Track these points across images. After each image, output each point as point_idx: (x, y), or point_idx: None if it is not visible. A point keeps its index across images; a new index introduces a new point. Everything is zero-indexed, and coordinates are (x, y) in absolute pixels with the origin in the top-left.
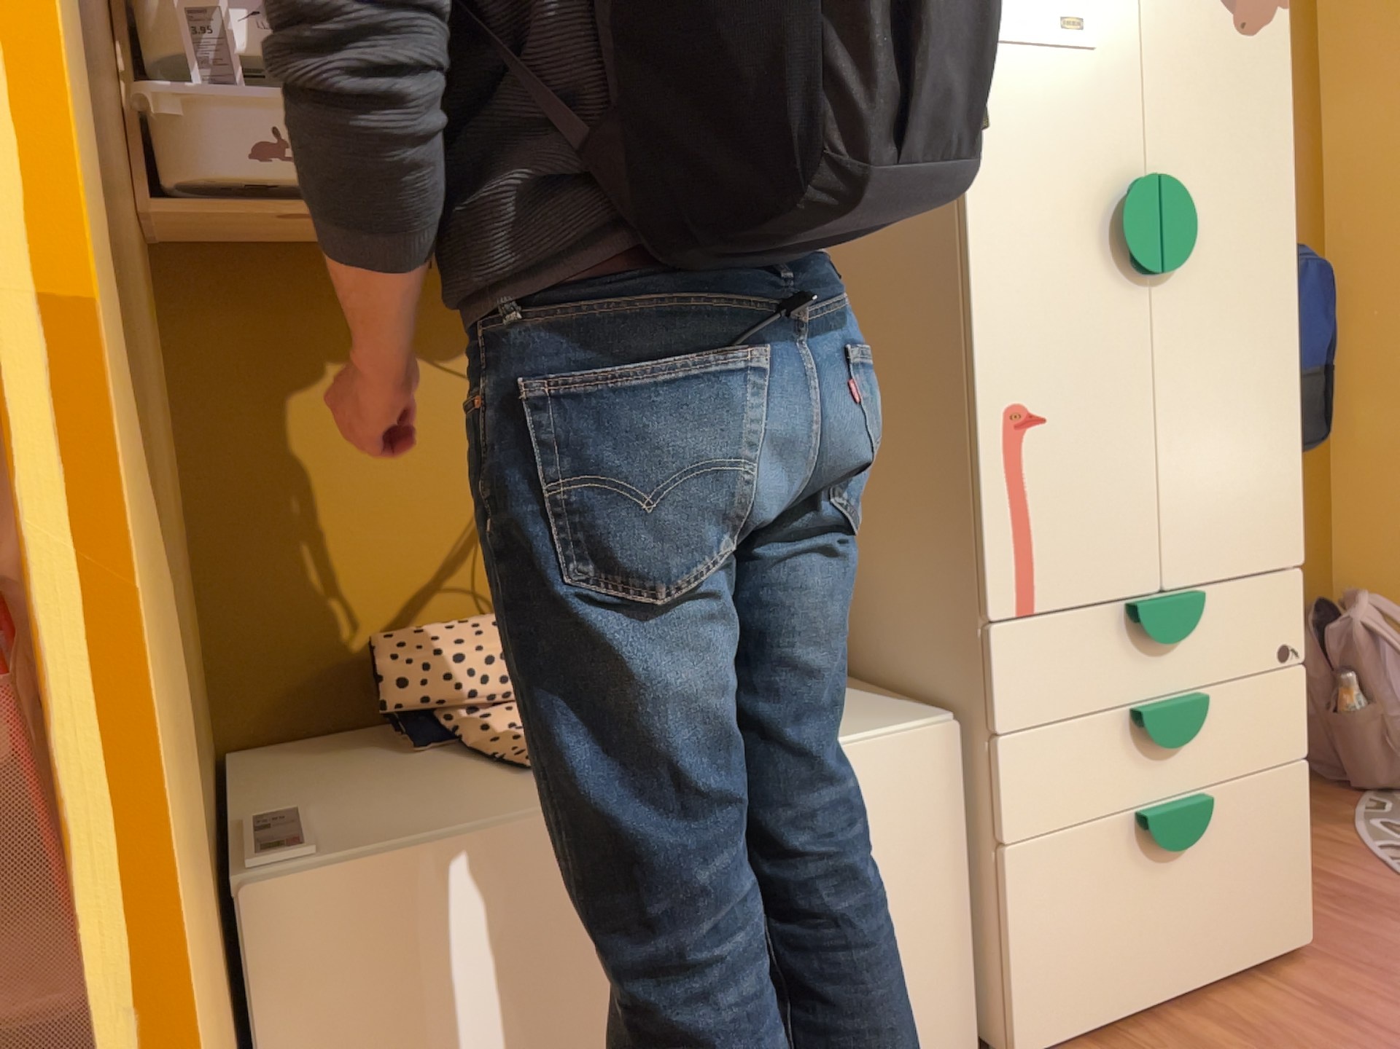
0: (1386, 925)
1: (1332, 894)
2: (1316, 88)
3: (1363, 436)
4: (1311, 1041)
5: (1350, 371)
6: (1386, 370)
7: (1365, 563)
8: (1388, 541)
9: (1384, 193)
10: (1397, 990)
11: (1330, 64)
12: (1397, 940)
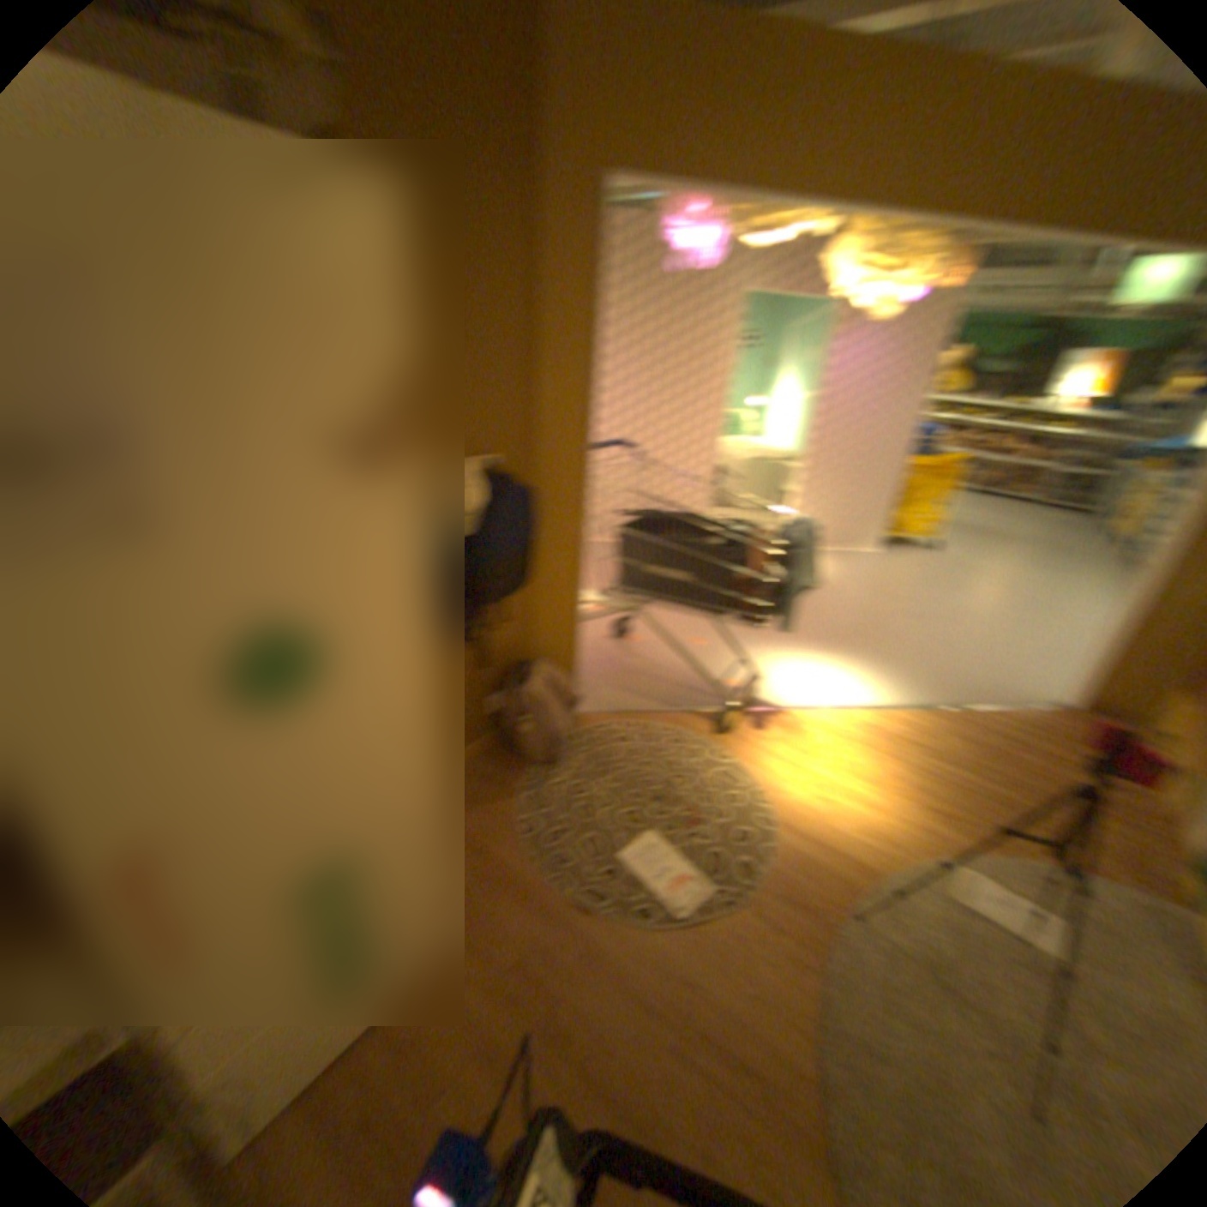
0: (504, 906)
1: (487, 880)
2: (541, 369)
3: (554, 578)
4: (429, 1050)
5: (551, 543)
6: (568, 544)
7: (552, 639)
8: (563, 630)
9: (573, 444)
10: (489, 976)
11: (550, 354)
12: (504, 921)
